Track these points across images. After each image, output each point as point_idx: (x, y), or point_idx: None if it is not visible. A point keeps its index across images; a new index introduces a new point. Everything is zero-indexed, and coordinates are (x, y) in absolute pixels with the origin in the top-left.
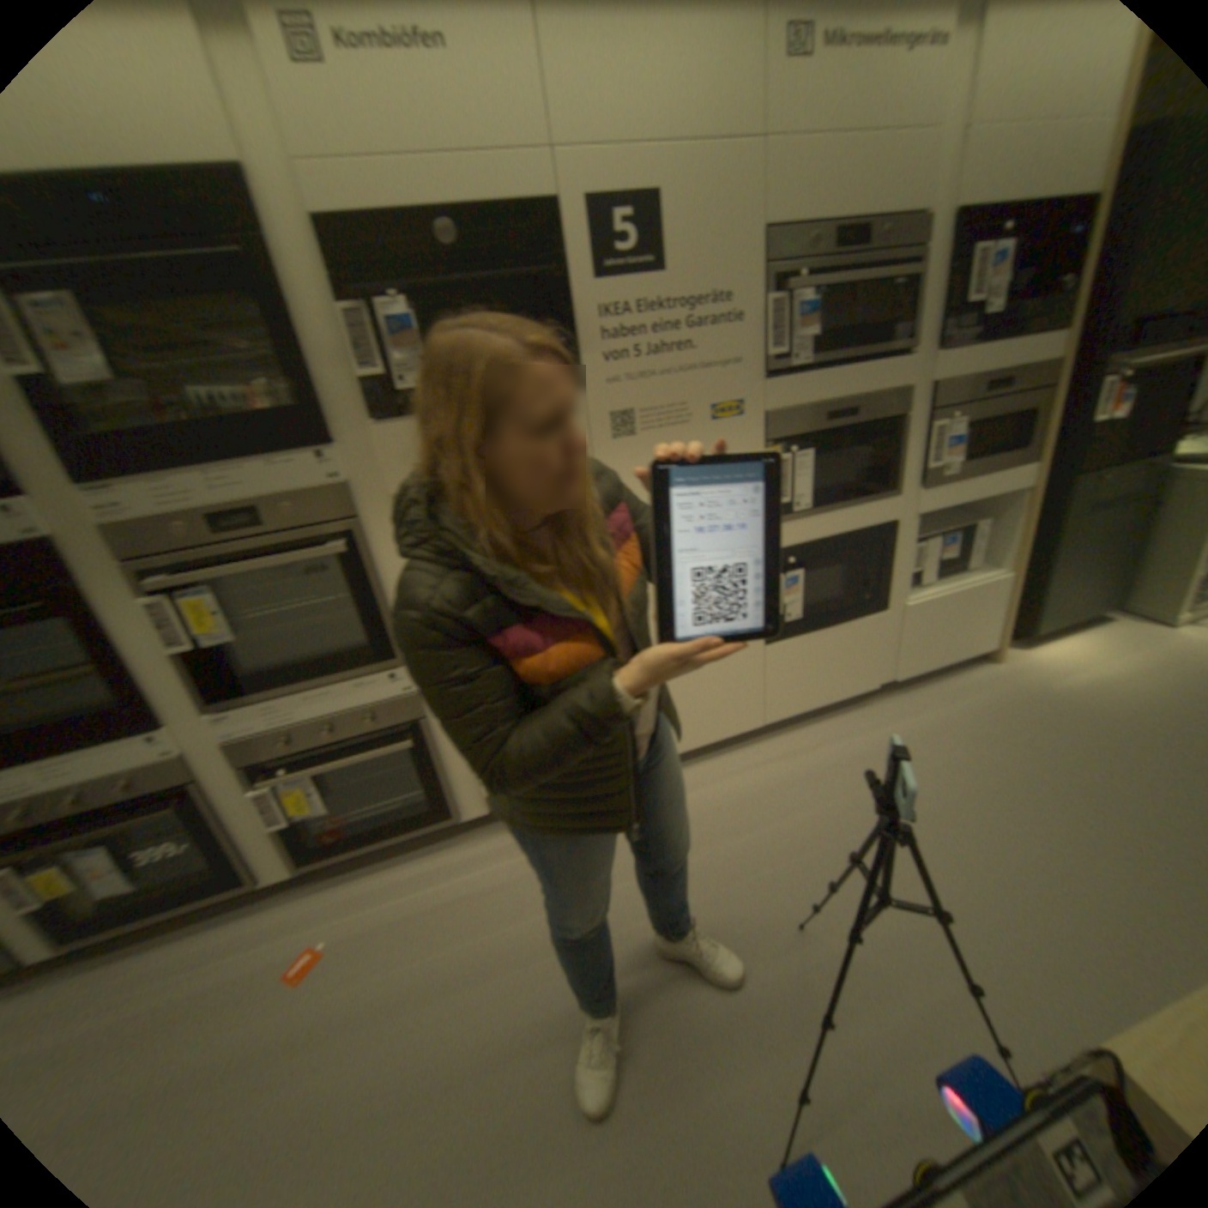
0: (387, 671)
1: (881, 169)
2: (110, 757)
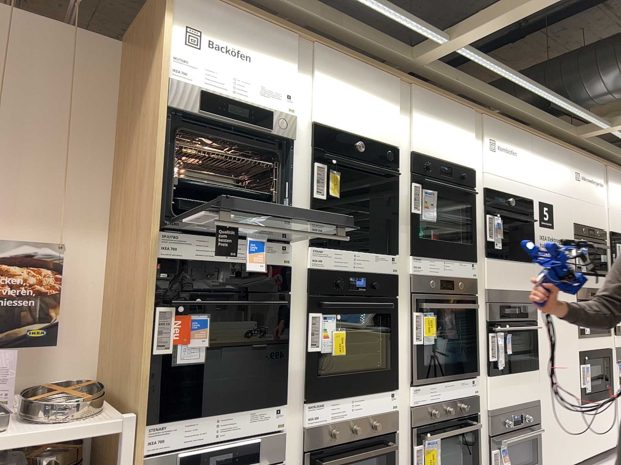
0: (472, 377)
1: (594, 214)
2: (380, 399)
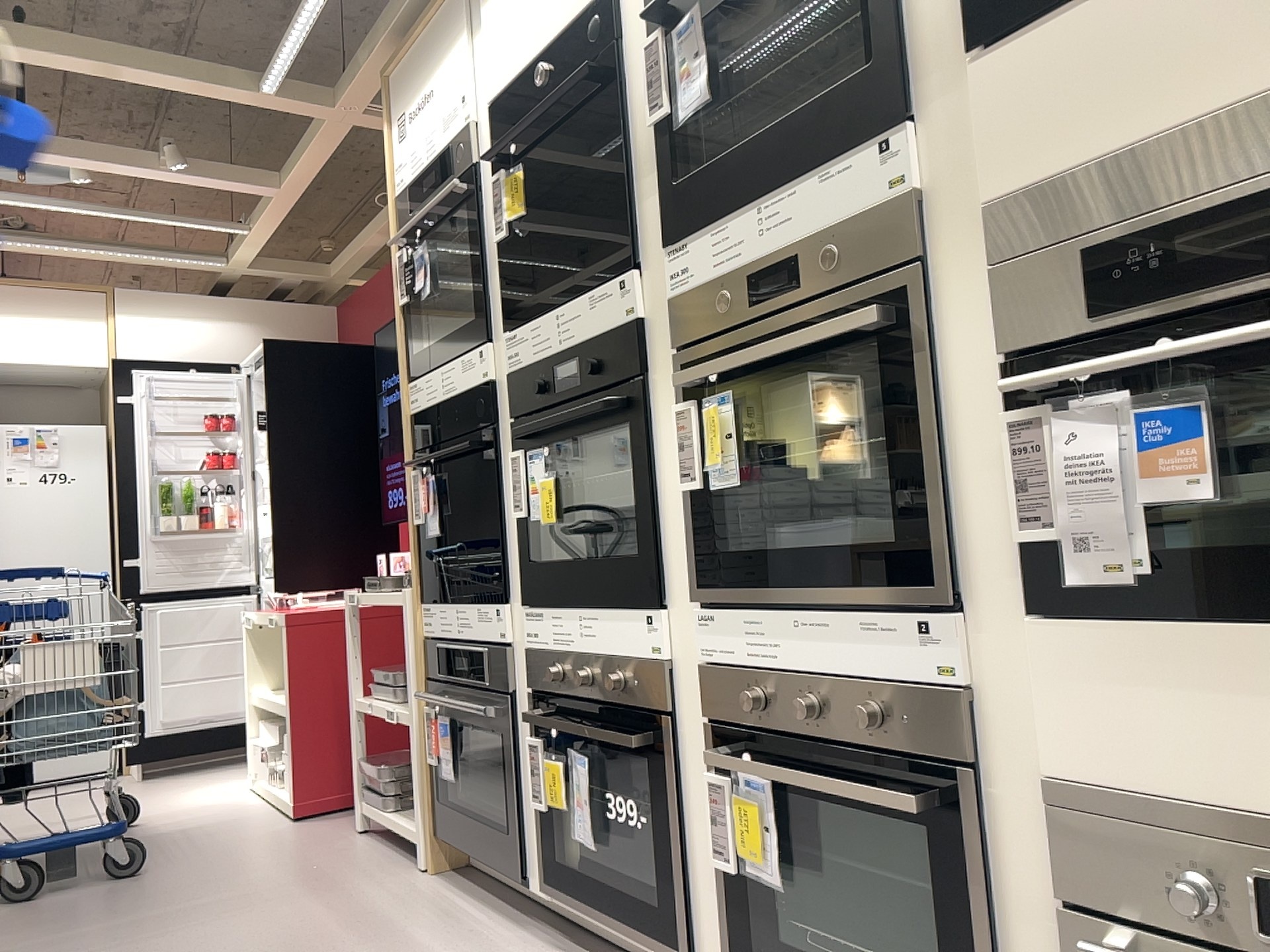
0: (930, 613)
1: None
2: (626, 628)
